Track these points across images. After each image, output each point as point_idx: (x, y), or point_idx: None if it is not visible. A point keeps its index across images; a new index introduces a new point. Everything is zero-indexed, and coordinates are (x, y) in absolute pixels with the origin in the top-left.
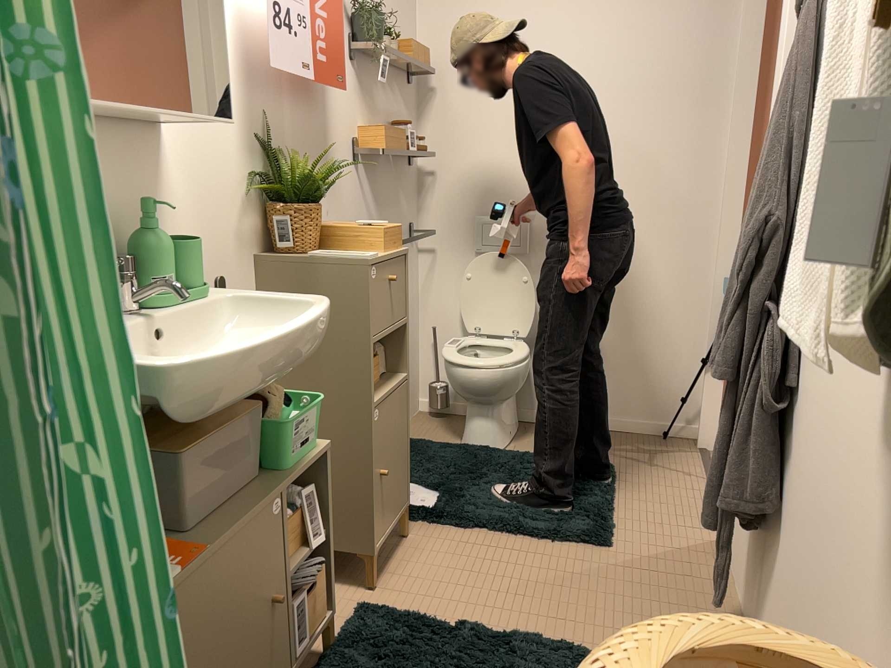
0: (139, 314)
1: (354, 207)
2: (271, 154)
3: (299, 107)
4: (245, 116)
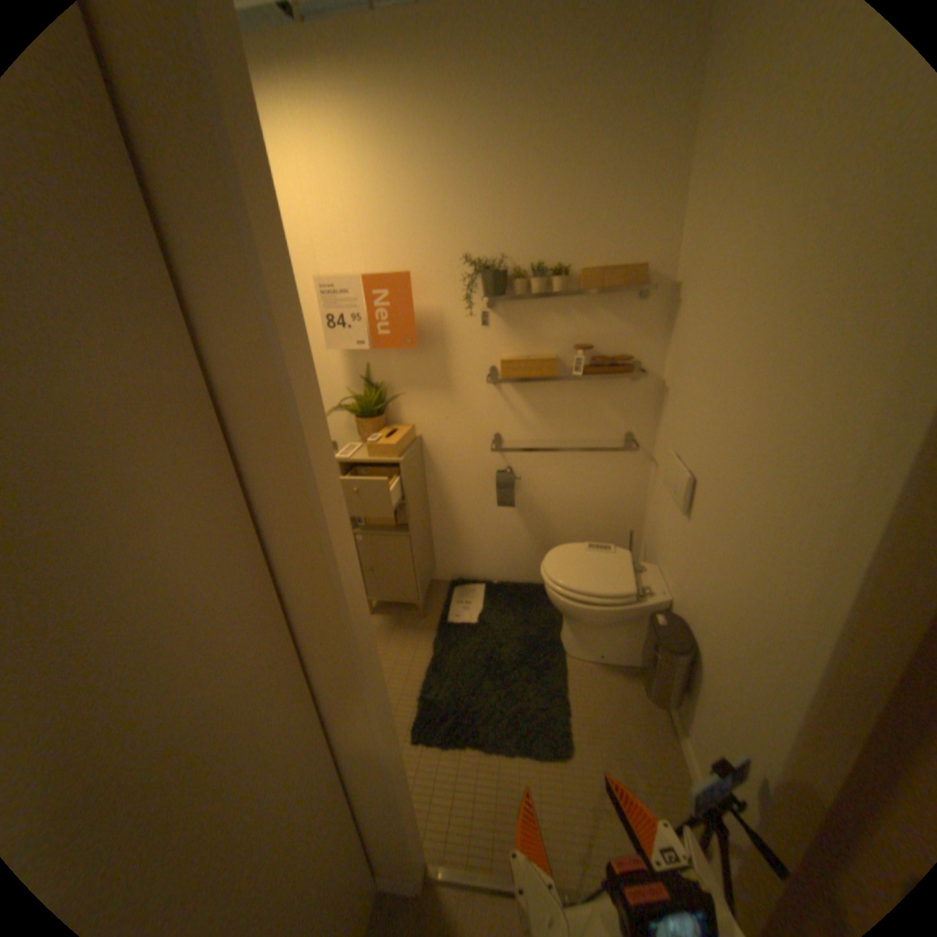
0: None
1: (487, 414)
2: (371, 384)
3: (404, 354)
4: (345, 367)
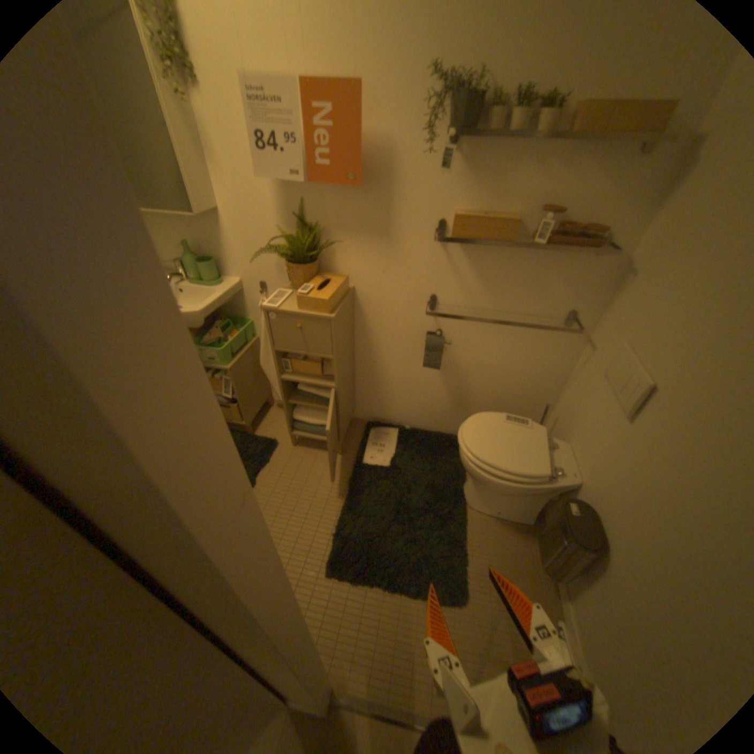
0: (176, 283)
1: (427, 272)
2: (305, 224)
3: (344, 191)
4: (277, 200)
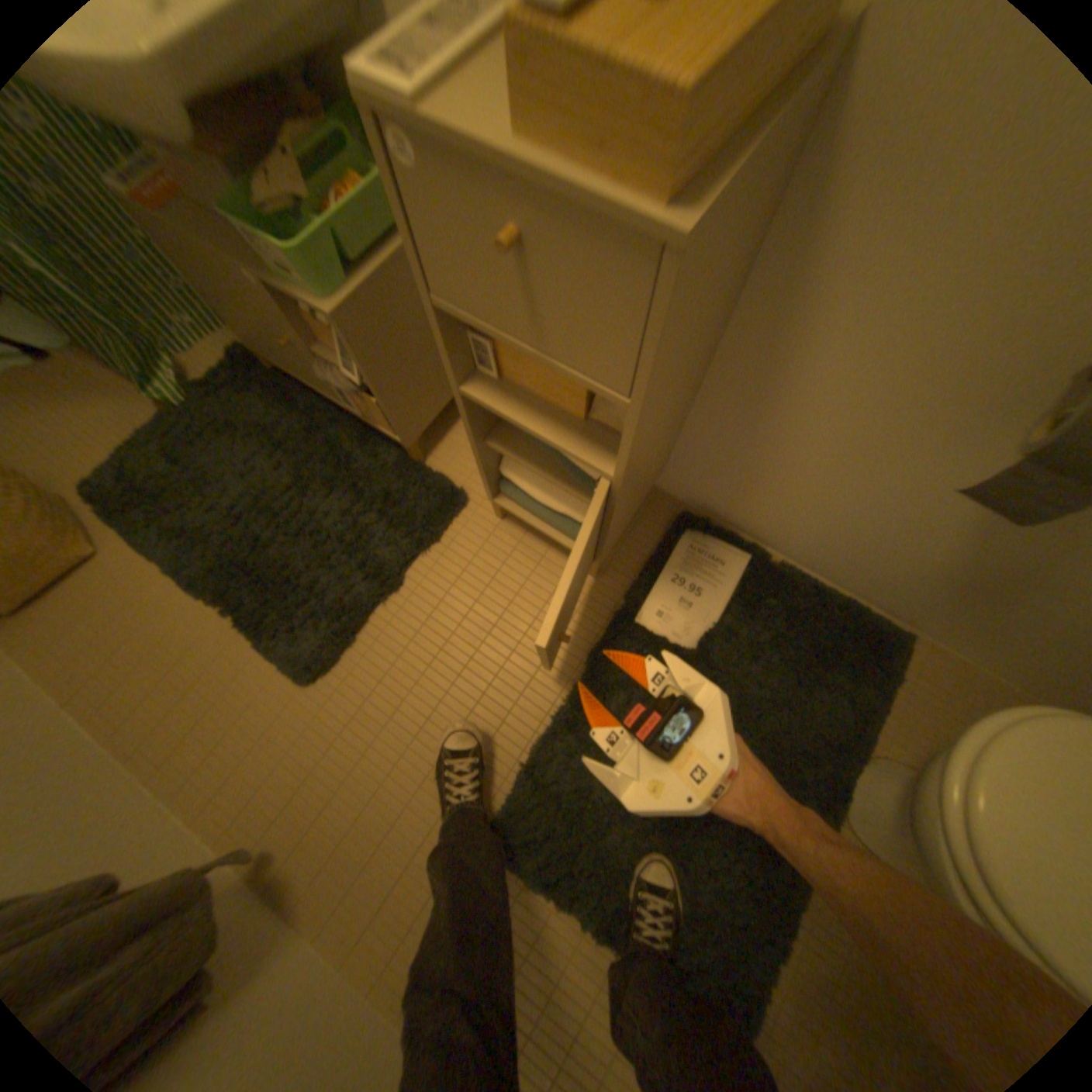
0: None
1: None
2: None
3: None
4: None
